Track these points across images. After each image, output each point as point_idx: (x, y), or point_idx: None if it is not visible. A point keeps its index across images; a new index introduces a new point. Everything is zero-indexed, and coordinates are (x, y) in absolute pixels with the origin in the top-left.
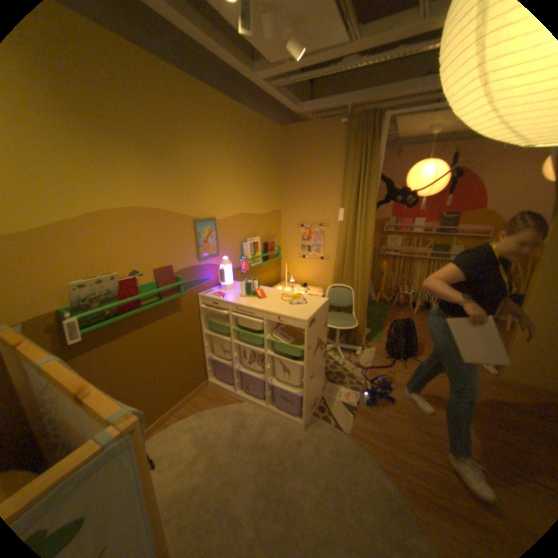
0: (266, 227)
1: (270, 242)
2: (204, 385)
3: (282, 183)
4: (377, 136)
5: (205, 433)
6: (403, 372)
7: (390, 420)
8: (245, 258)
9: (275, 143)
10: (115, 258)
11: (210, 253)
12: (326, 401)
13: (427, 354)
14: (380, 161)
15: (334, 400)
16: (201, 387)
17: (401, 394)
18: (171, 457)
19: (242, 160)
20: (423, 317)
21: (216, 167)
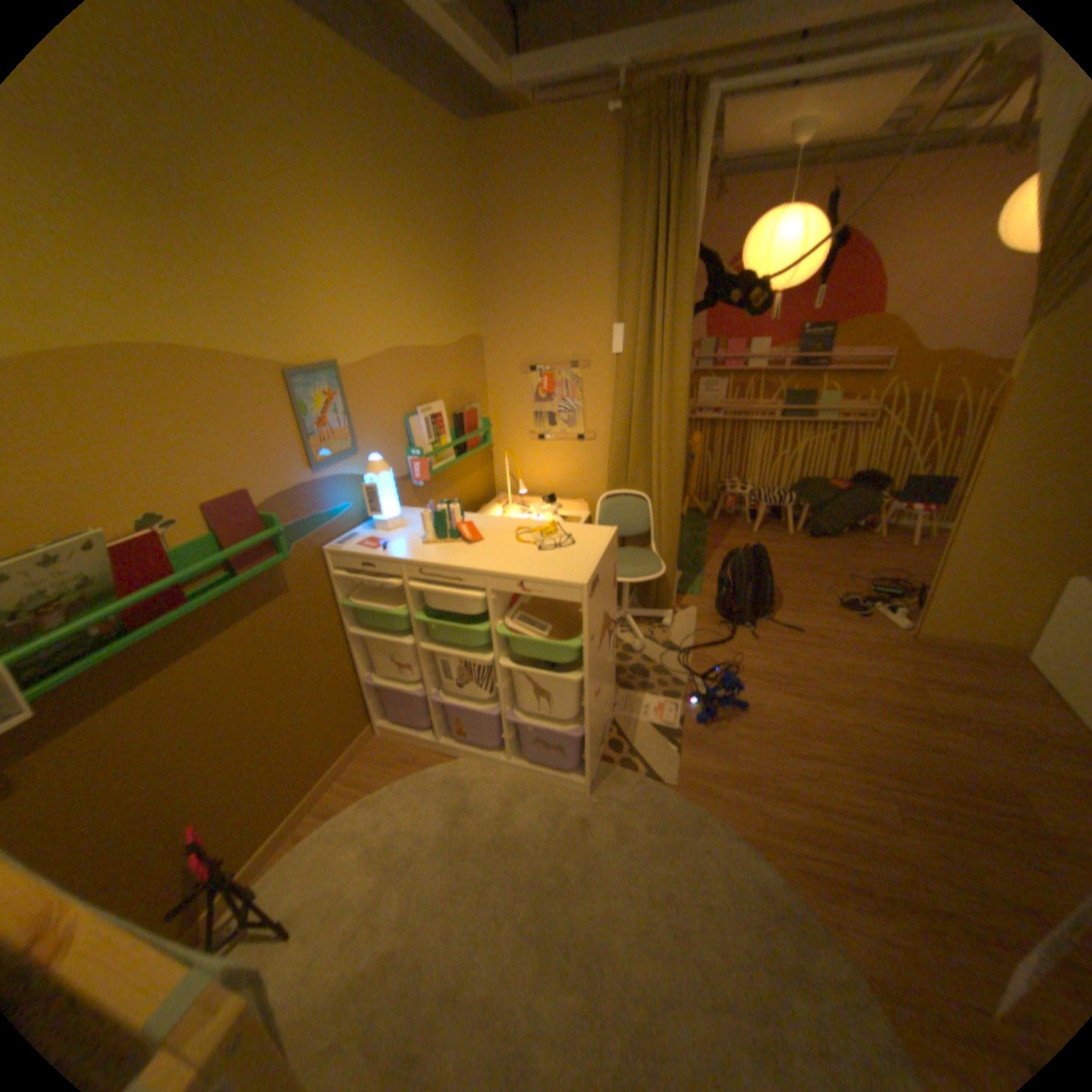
0: (454, 377)
1: (468, 412)
2: (364, 736)
3: (478, 270)
4: (692, 147)
5: (387, 839)
6: (753, 647)
7: (745, 744)
8: (419, 452)
9: (452, 168)
10: (81, 489)
11: (336, 449)
12: (620, 728)
13: (789, 607)
14: (698, 210)
15: (635, 723)
16: (359, 742)
17: (755, 691)
18: (321, 905)
19: (382, 210)
20: (770, 536)
21: (319, 227)
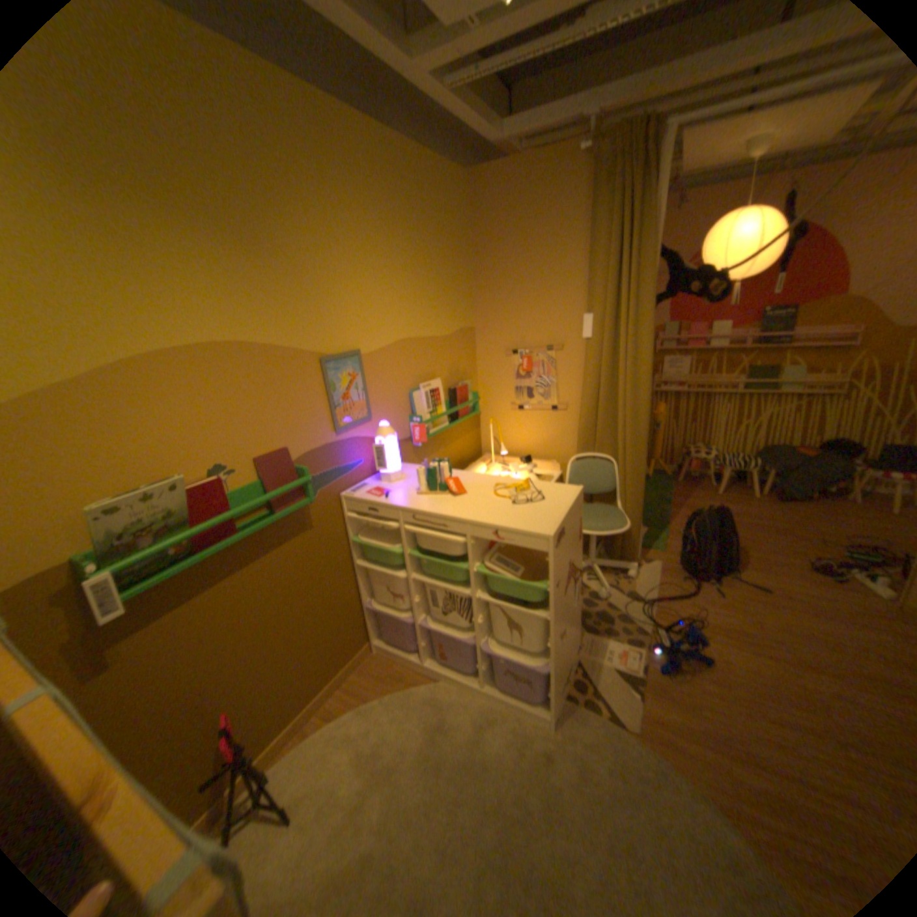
0: (451, 360)
1: (460, 387)
2: (363, 653)
3: (472, 277)
4: (653, 168)
5: (375, 748)
6: (719, 604)
7: (711, 701)
8: (419, 419)
9: (455, 203)
10: (174, 446)
11: (355, 418)
12: (586, 671)
13: (757, 567)
14: (659, 218)
15: (600, 668)
16: (358, 657)
17: (721, 648)
18: (317, 800)
19: (400, 238)
20: (736, 498)
21: (353, 254)
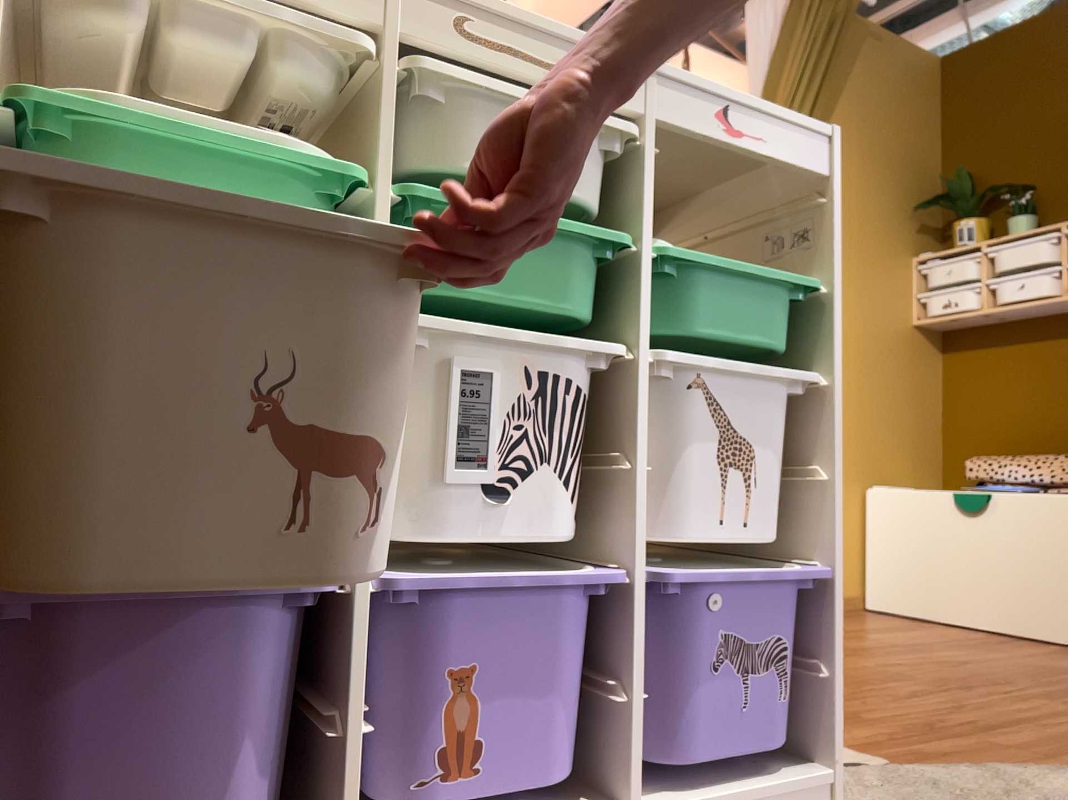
0: None
1: None
2: None
3: None
4: None
5: None
6: None
7: None
8: None
9: None
10: None
11: None
12: None
13: None
14: None
15: None
16: None
17: None
18: None
19: None
20: None
21: None
